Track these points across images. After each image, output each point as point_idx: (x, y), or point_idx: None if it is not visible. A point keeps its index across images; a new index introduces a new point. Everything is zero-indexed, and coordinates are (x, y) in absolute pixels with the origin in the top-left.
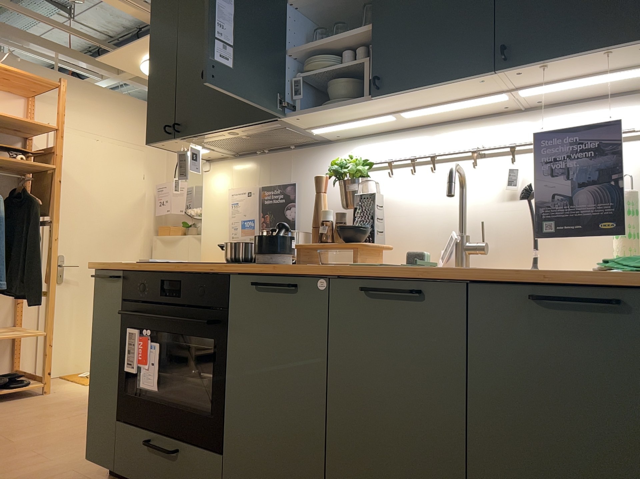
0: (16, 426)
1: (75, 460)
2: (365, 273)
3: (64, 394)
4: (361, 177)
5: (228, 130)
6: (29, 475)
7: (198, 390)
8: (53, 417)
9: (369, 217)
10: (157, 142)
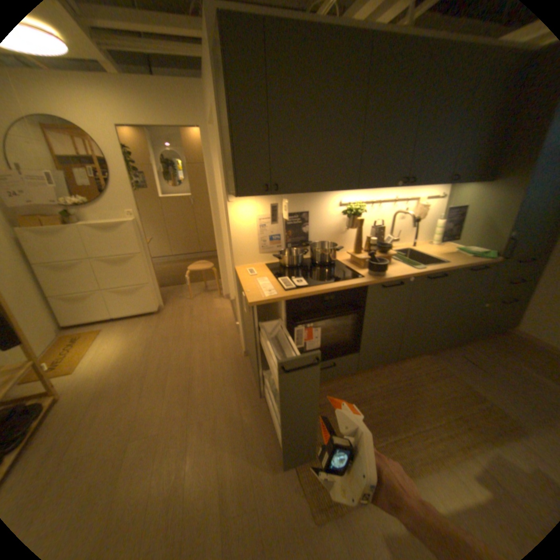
0: (121, 428)
1: (222, 406)
2: (430, 272)
3: (77, 390)
4: (358, 213)
5: (316, 192)
6: (226, 430)
7: (336, 335)
8: (127, 404)
9: (380, 237)
10: (246, 195)
